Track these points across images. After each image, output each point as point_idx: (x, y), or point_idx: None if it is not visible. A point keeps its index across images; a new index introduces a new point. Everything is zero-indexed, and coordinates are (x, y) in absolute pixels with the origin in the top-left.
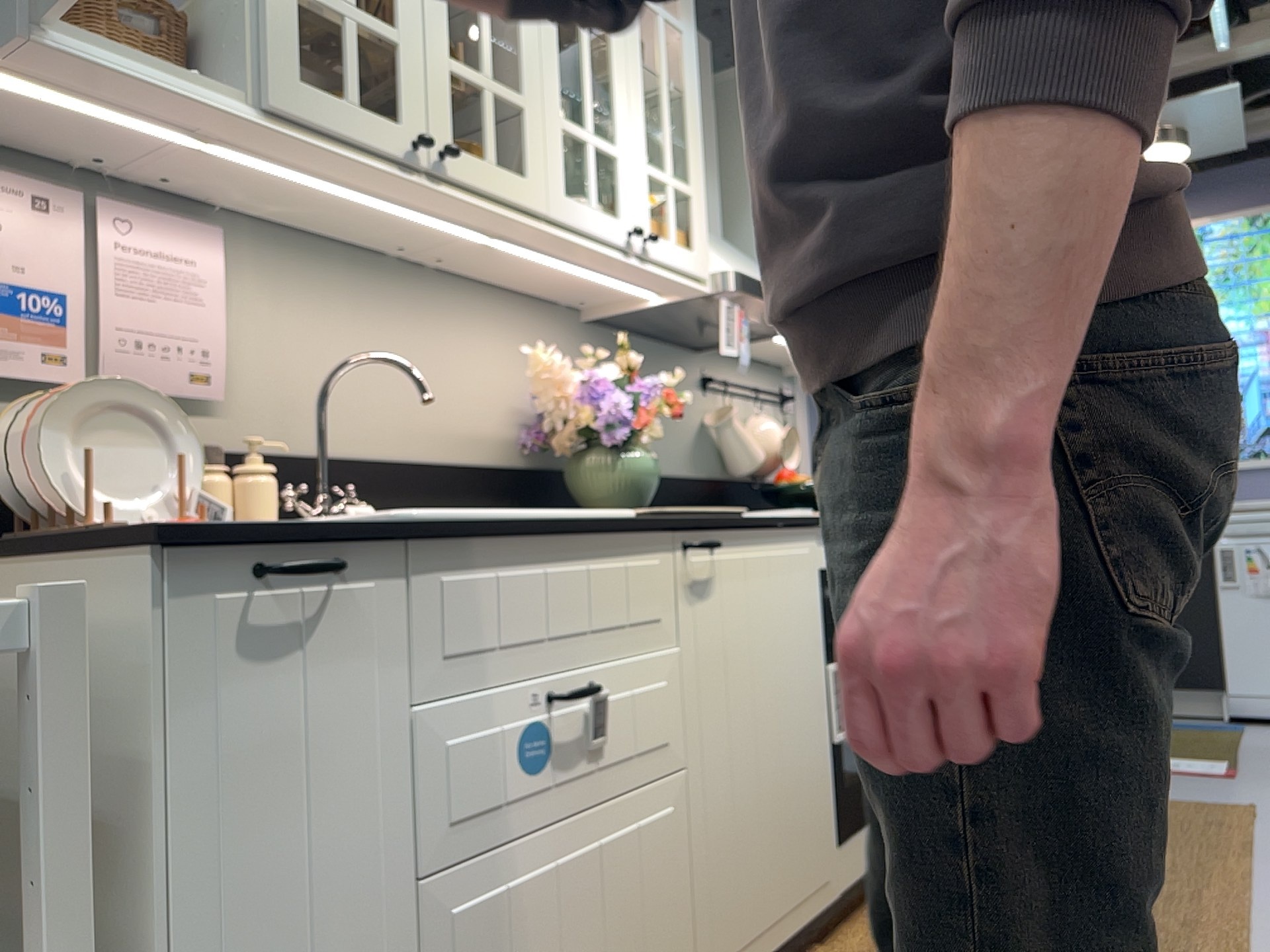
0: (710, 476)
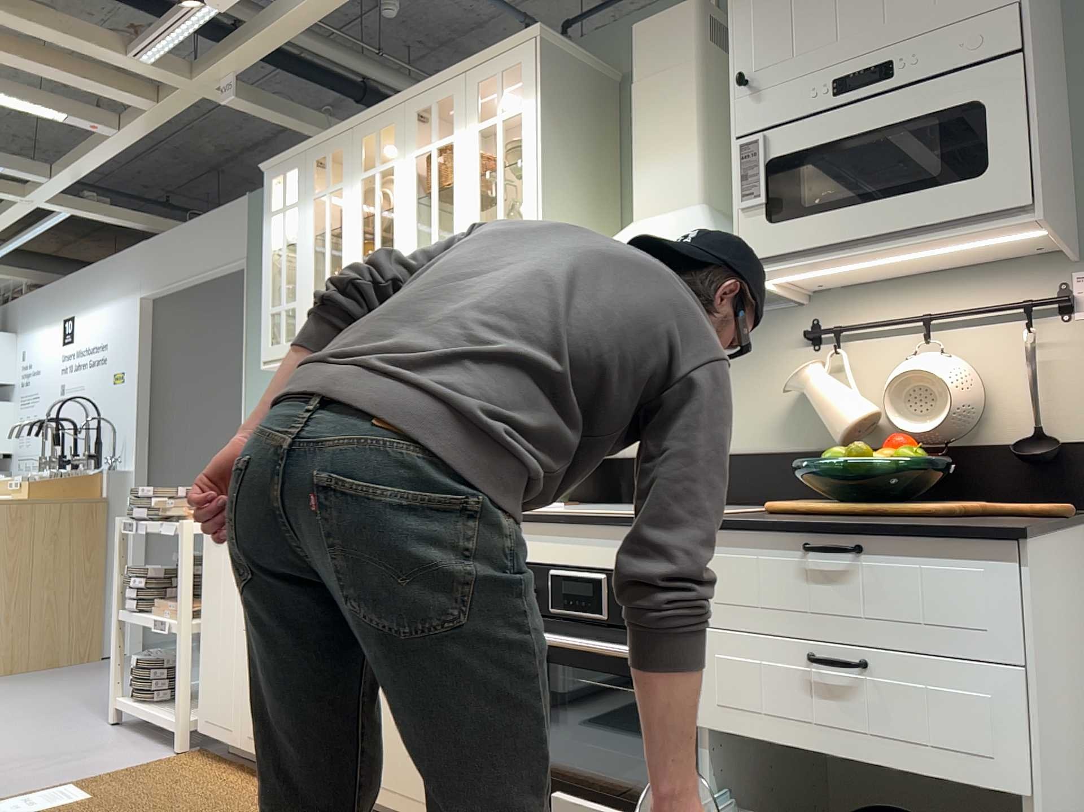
0: (810, 448)
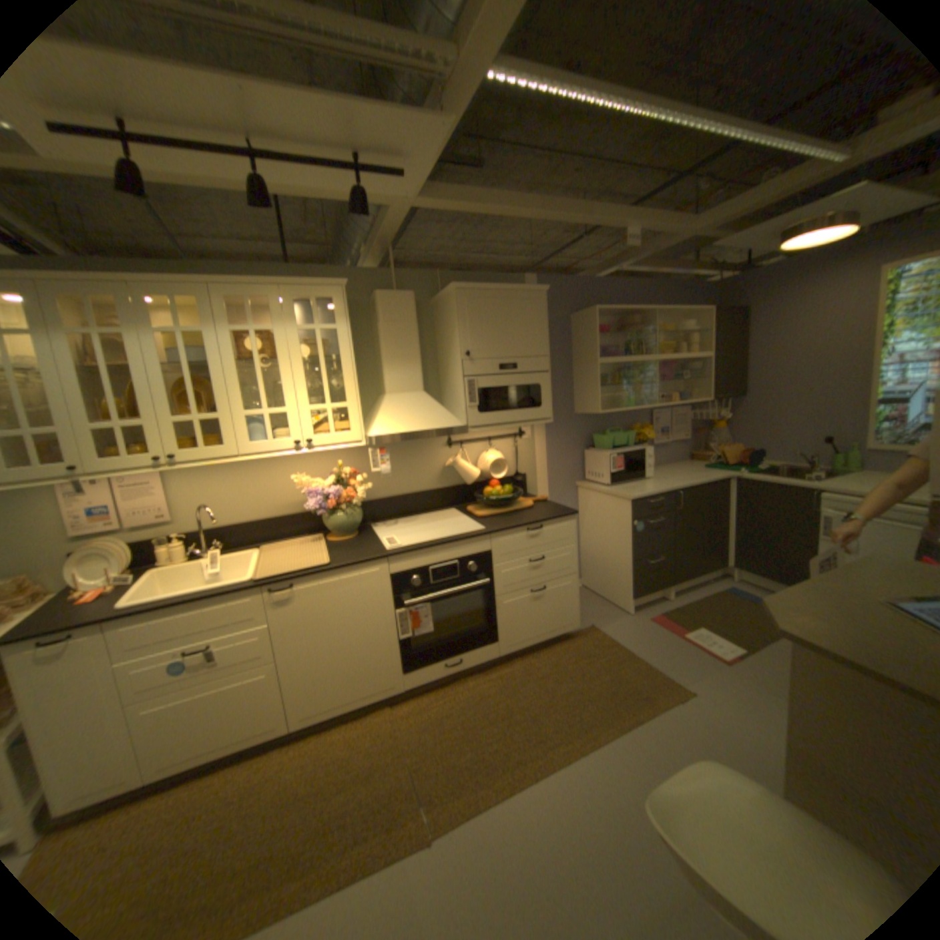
0: (451, 486)
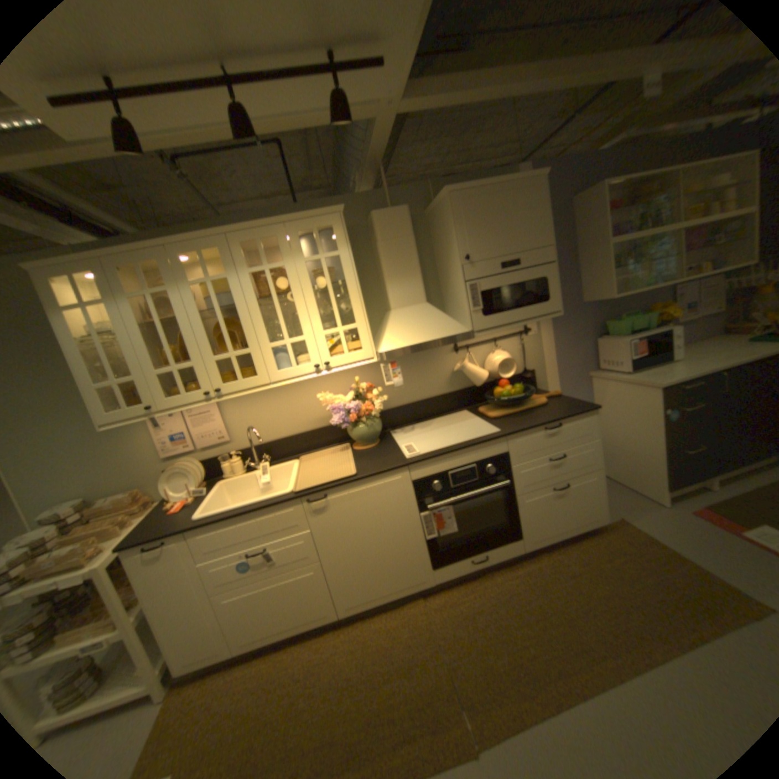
0: (461, 389)
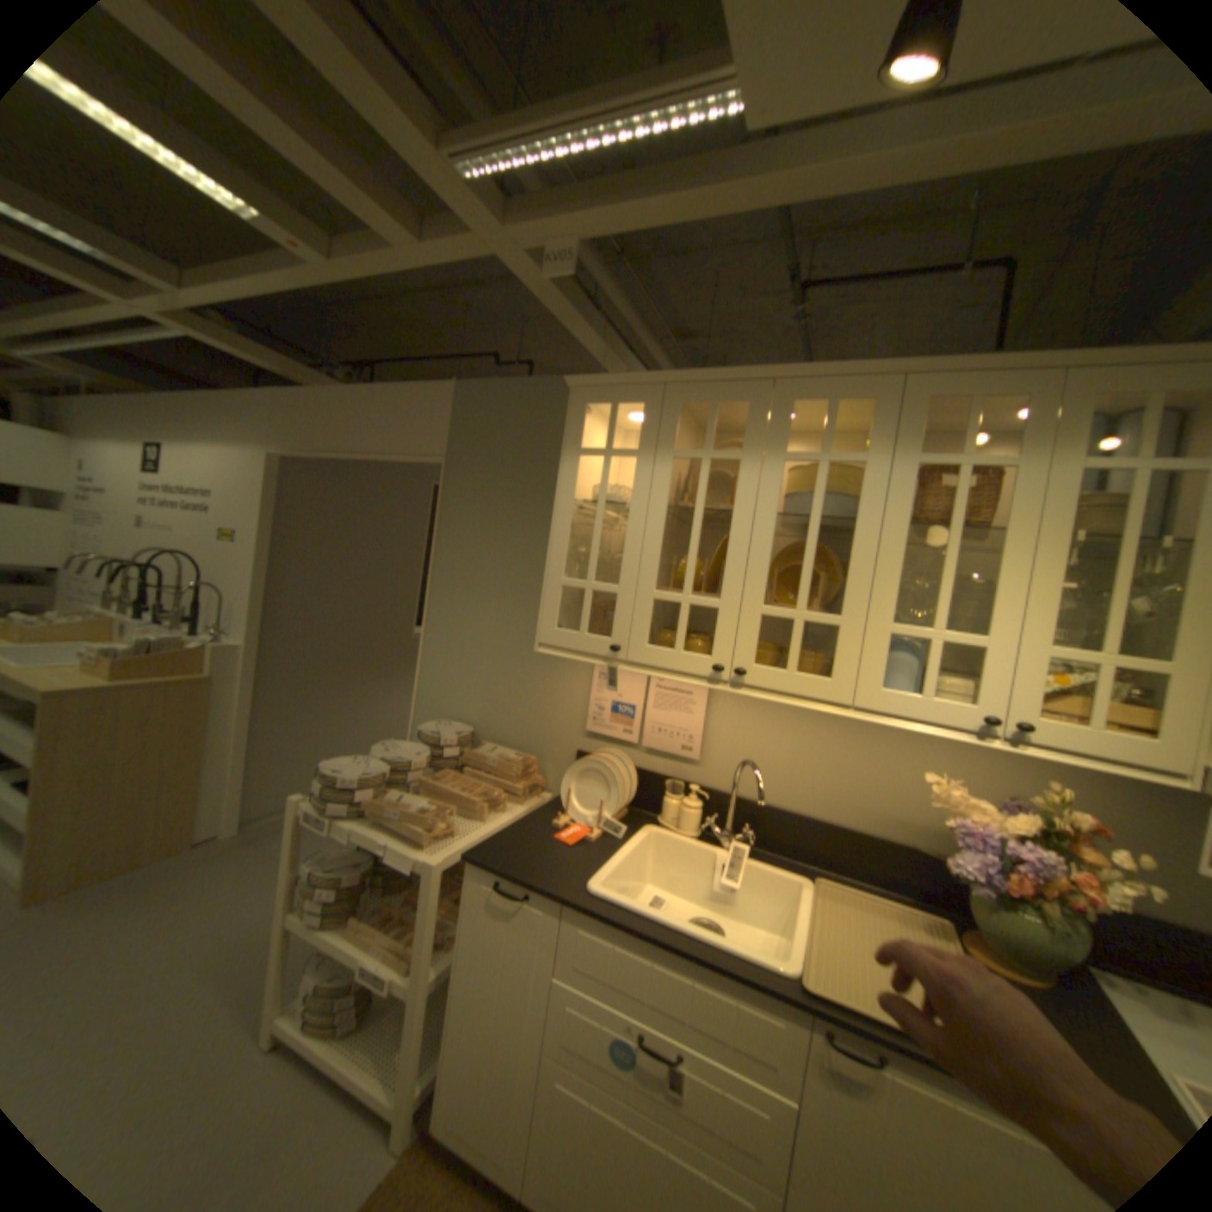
0: None
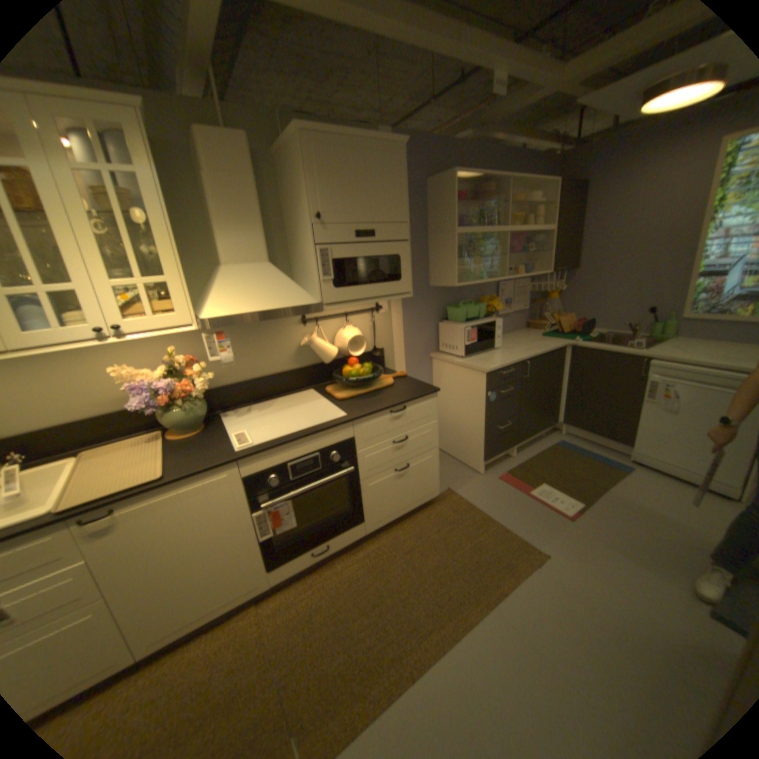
0: (307, 365)
